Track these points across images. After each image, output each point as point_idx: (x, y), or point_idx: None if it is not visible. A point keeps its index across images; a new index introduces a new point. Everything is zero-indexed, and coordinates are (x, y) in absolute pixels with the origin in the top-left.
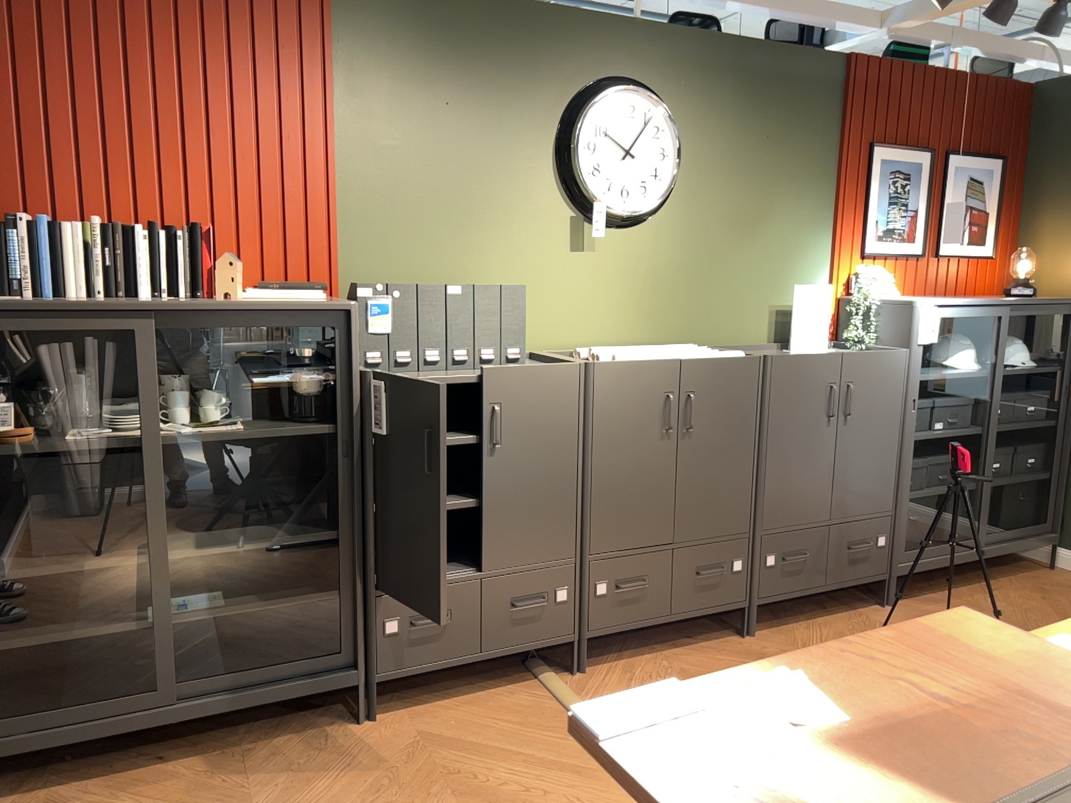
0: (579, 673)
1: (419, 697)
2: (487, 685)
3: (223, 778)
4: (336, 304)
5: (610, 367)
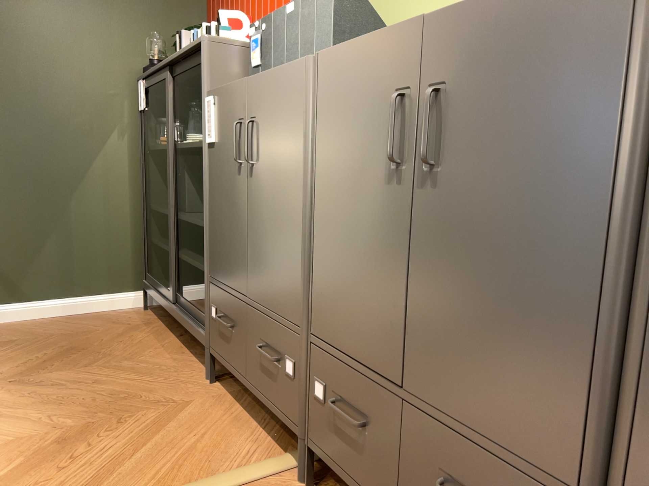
0: (300, 484)
1: (246, 397)
2: (272, 427)
3: (153, 351)
4: (199, 41)
5: (331, 57)
